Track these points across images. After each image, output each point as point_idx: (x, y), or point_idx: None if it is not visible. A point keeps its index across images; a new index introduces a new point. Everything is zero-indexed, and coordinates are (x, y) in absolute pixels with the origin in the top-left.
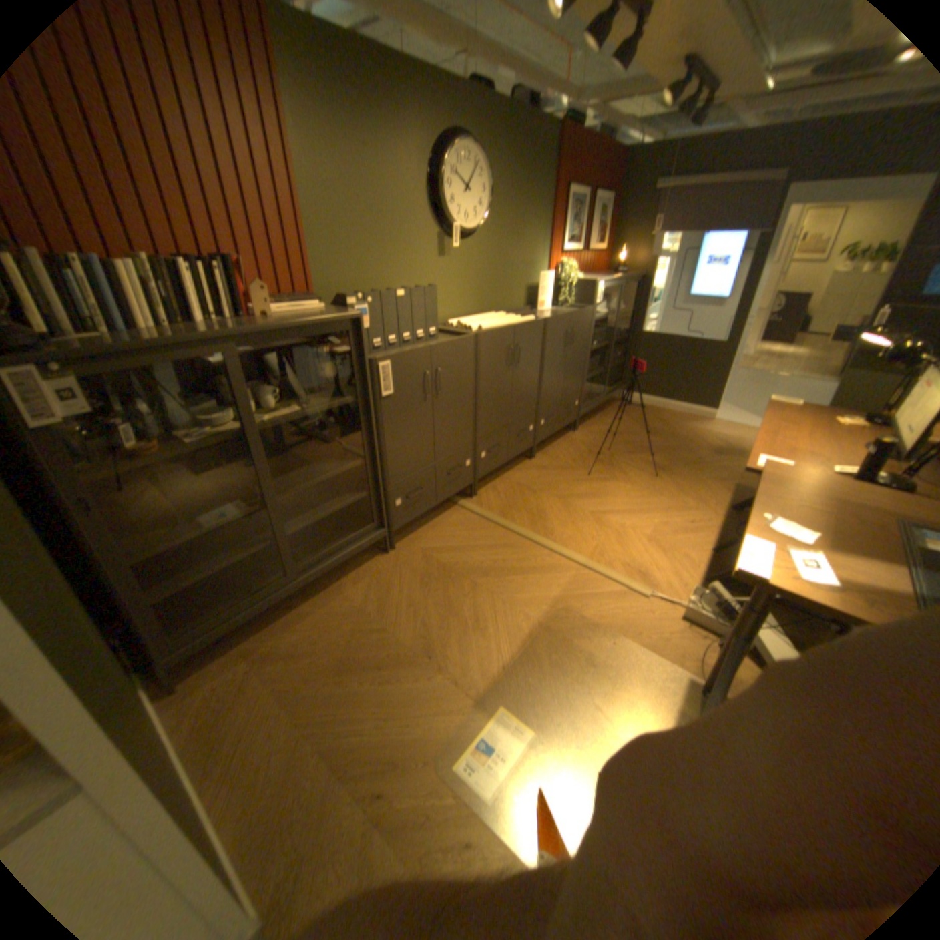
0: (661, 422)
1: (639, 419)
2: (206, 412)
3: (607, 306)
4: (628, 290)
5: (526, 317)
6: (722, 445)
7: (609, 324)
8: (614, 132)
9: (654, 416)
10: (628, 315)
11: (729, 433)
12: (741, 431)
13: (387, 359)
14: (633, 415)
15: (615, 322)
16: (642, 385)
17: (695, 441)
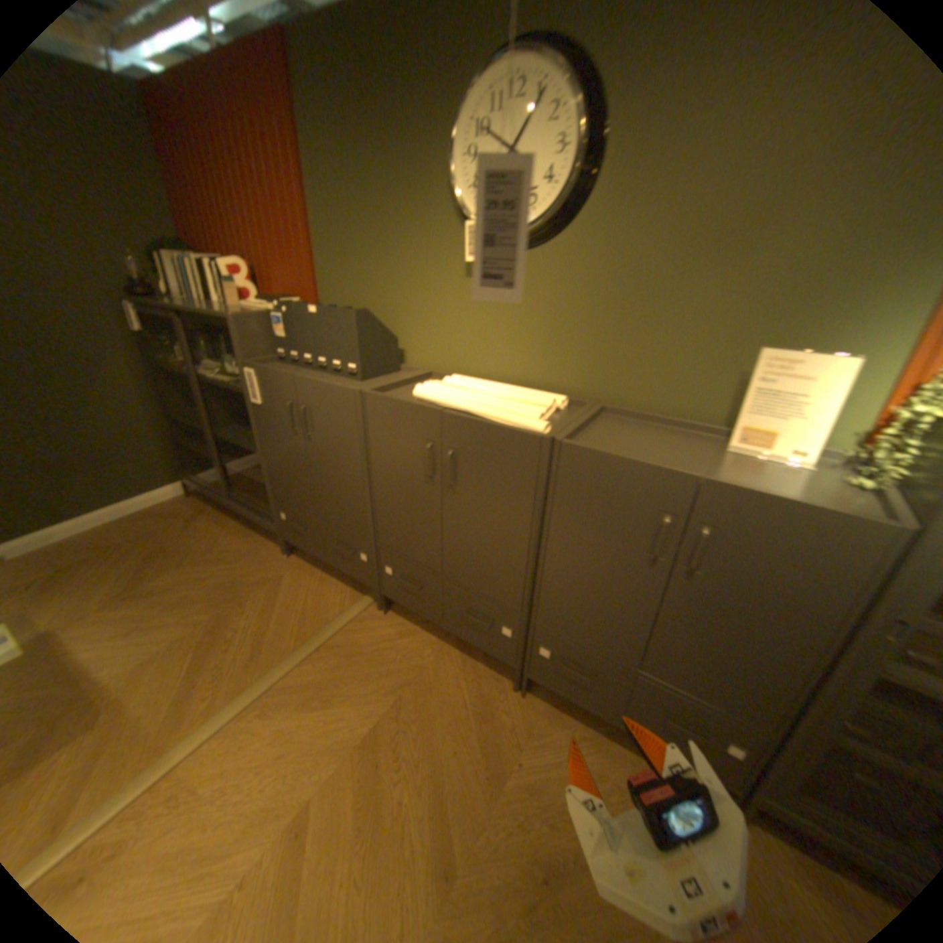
0: None
1: None
2: (221, 360)
3: None
4: None
5: (515, 416)
6: None
7: None
8: None
9: None
10: None
11: None
12: None
13: (251, 367)
14: None
15: None
16: None
17: None
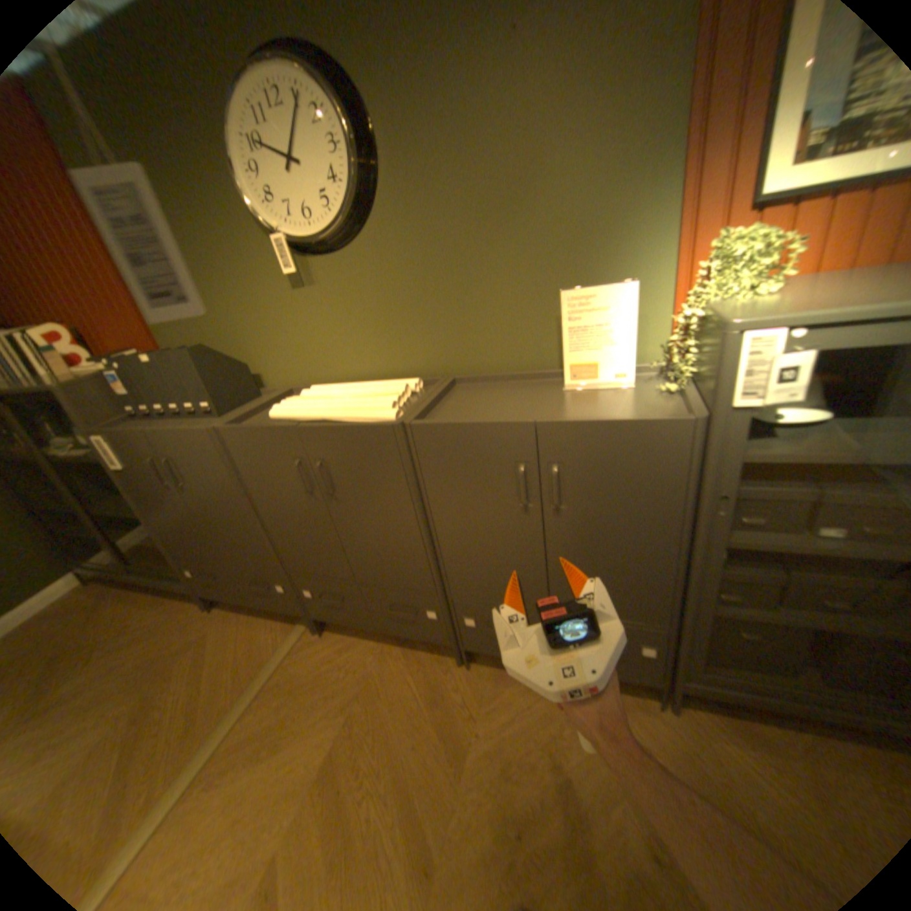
0: None
1: None
2: (72, 434)
3: None
4: None
5: (367, 411)
6: None
7: None
8: None
9: None
10: None
11: None
12: None
13: (96, 434)
14: None
15: None
16: None
17: None
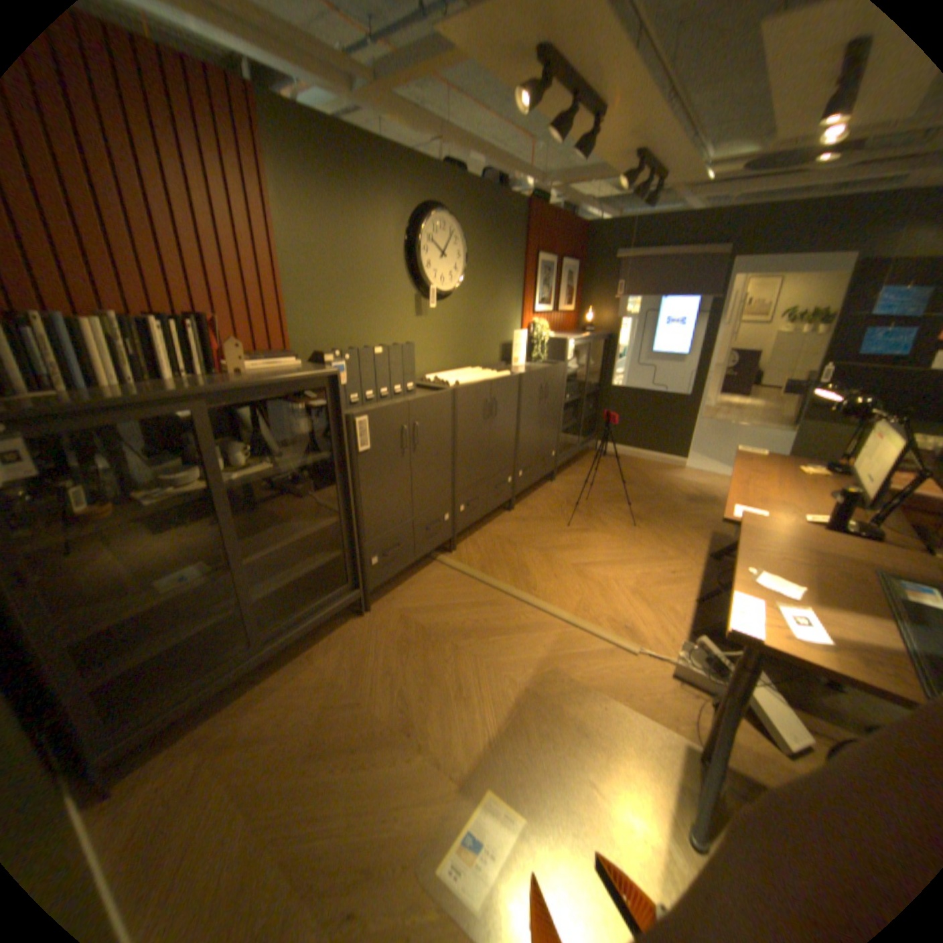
0: (634, 472)
1: (612, 468)
2: (168, 471)
3: (576, 362)
4: (595, 347)
5: (500, 373)
6: (693, 494)
7: (579, 378)
8: (574, 209)
9: (626, 465)
10: (596, 370)
11: (698, 481)
12: (709, 479)
13: (364, 414)
14: (607, 465)
15: (584, 377)
16: (613, 436)
17: (668, 490)
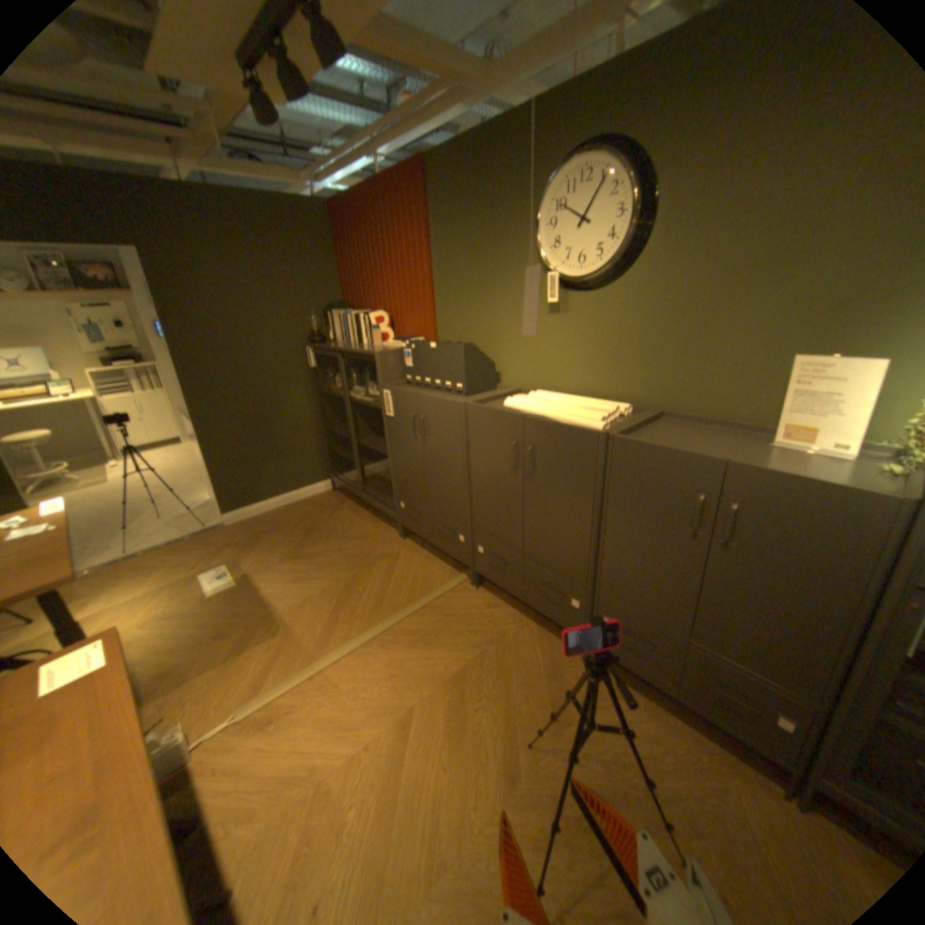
0: None
1: None
2: (367, 387)
3: None
4: None
5: (582, 419)
6: None
7: None
8: None
9: None
10: None
11: None
12: None
13: (389, 390)
14: None
15: None
16: None
17: None
